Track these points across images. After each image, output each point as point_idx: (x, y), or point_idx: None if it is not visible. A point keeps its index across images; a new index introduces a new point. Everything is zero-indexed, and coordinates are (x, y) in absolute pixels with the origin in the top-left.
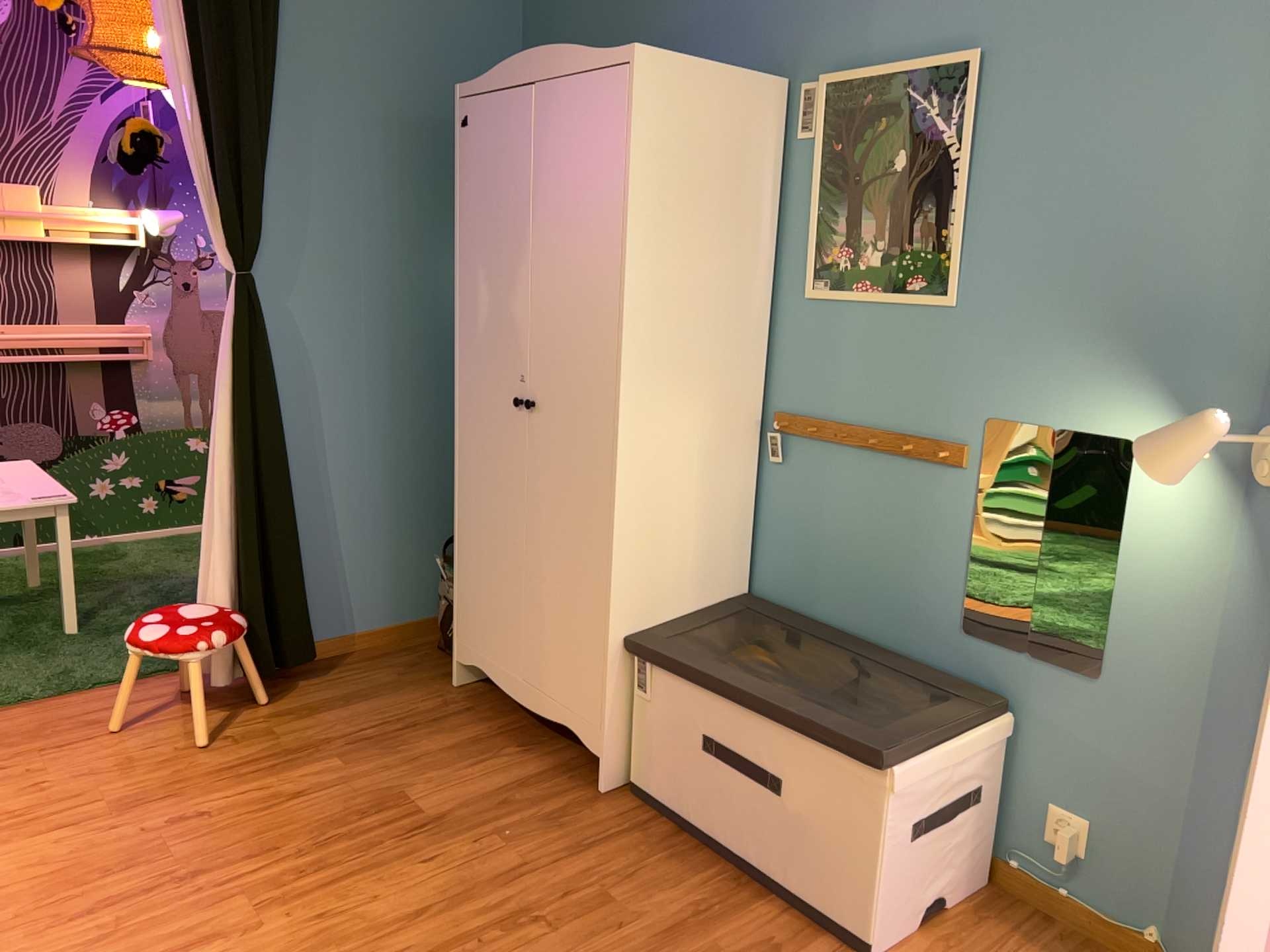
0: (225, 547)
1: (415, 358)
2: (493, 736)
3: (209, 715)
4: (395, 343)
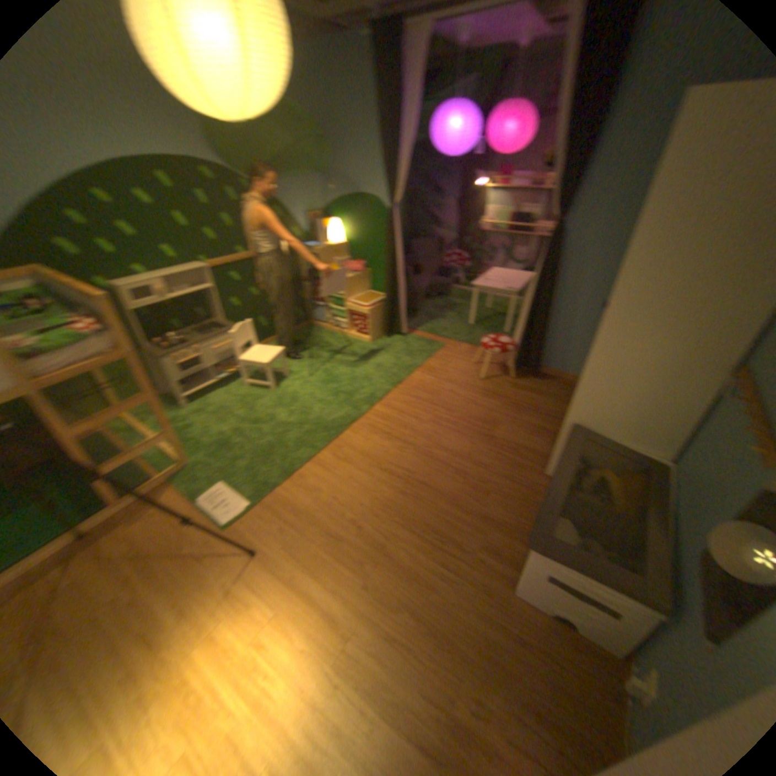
0: (523, 323)
1: None
2: (550, 433)
3: (495, 373)
4: None
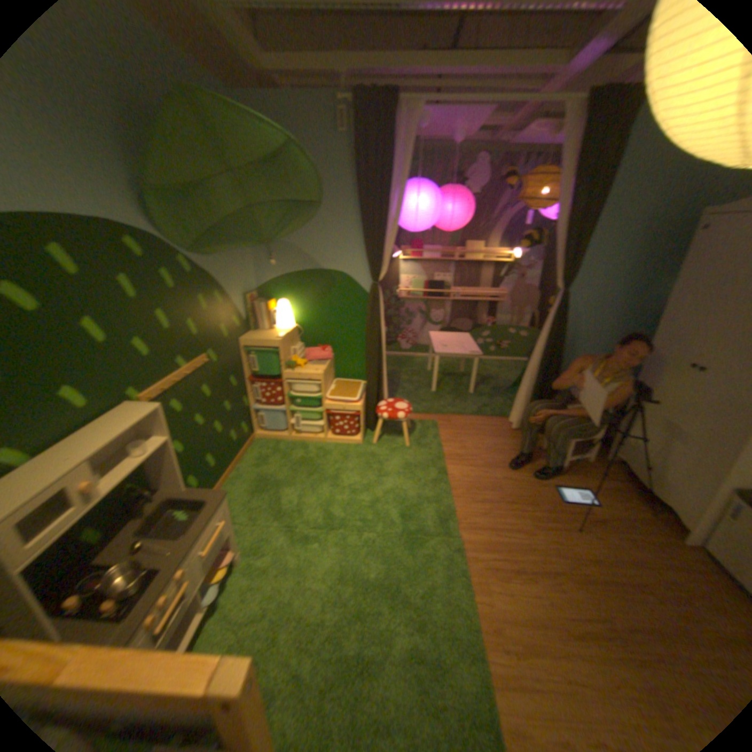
0: (529, 386)
1: (624, 325)
2: (626, 492)
3: (512, 440)
4: (617, 319)
